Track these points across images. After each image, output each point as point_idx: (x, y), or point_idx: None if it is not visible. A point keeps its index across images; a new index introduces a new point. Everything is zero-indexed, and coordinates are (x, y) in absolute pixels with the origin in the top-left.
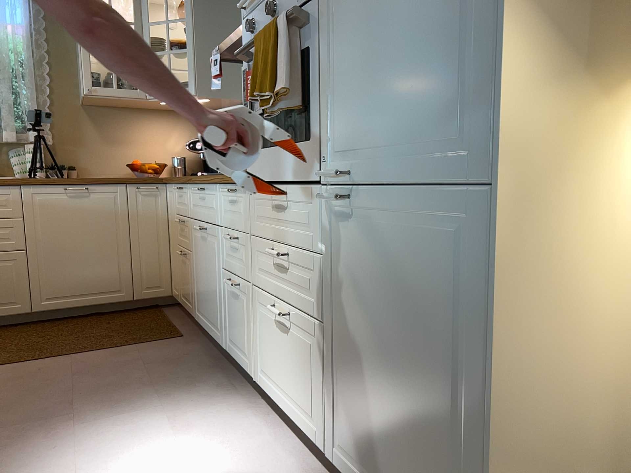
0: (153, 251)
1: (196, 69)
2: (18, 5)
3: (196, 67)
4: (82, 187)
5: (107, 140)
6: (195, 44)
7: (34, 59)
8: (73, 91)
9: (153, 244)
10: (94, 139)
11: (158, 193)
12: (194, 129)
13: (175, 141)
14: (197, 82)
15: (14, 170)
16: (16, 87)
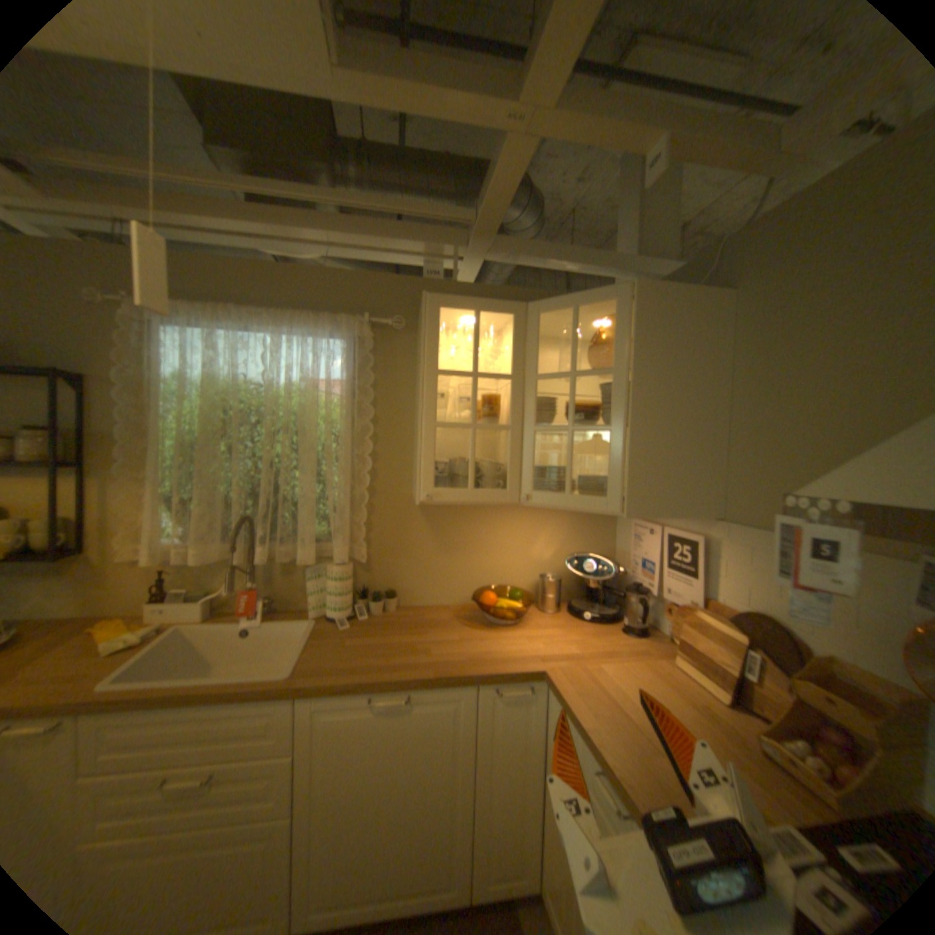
0: (514, 810)
1: (627, 464)
2: (340, 351)
3: (628, 462)
4: (402, 694)
5: (445, 546)
6: (631, 418)
7: (355, 430)
8: (405, 474)
9: (515, 796)
10: (427, 546)
11: (533, 699)
12: (574, 526)
13: (545, 546)
14: (627, 491)
15: (309, 601)
16: (325, 472)
